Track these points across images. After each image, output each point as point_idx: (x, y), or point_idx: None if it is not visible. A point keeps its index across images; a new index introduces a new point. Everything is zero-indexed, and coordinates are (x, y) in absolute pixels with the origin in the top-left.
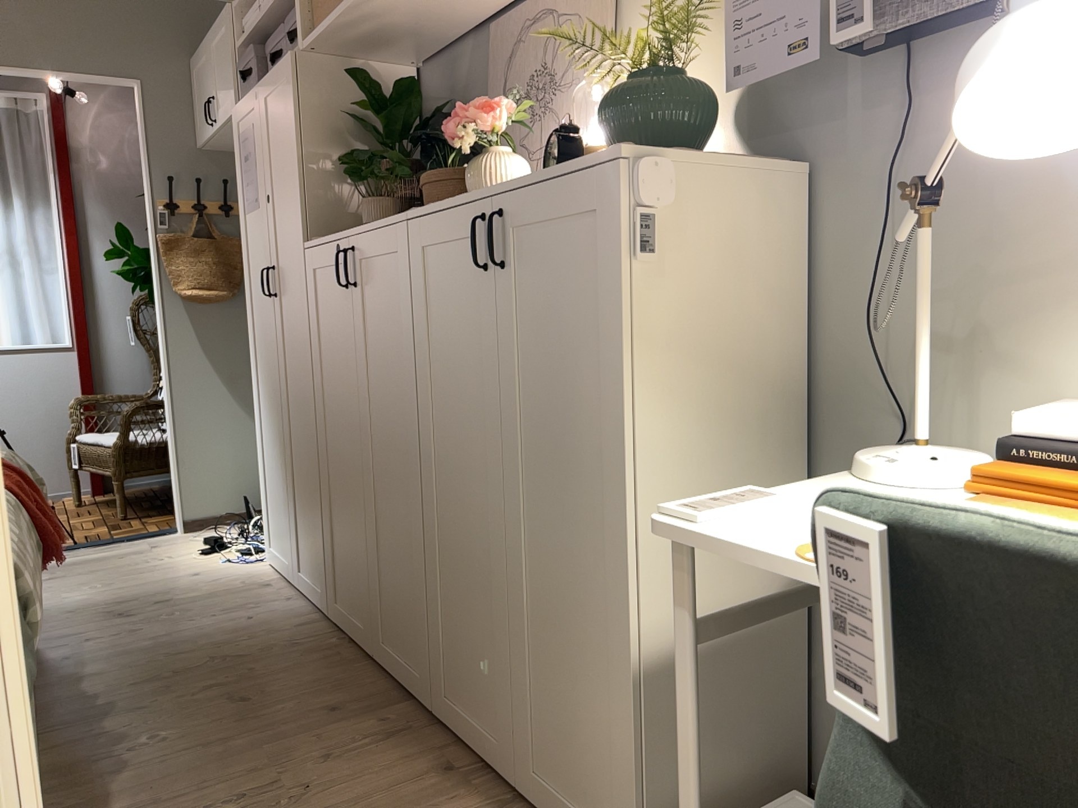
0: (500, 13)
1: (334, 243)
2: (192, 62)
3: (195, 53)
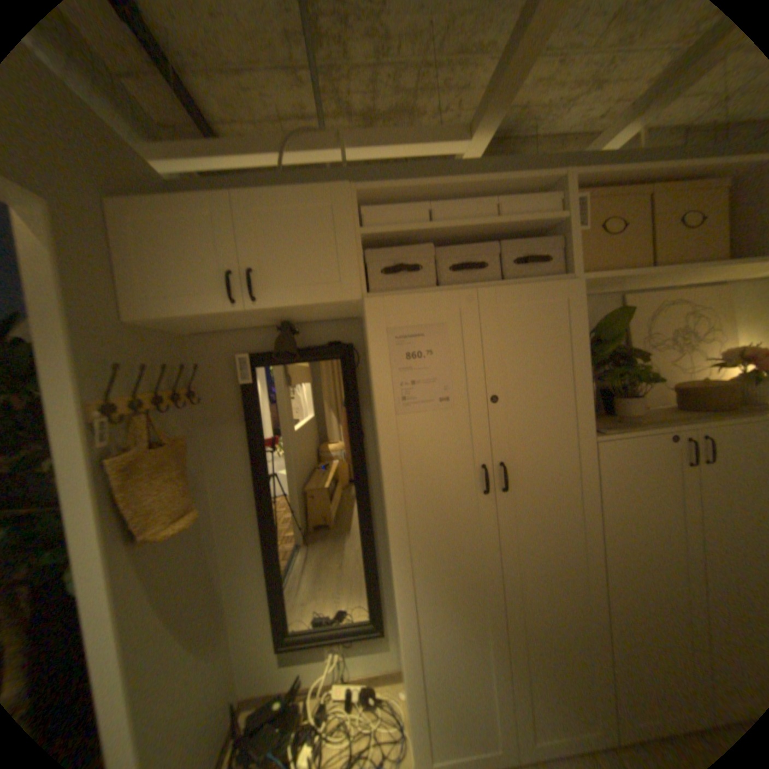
0: (641, 292)
1: (674, 435)
2: (121, 202)
3: (146, 196)
